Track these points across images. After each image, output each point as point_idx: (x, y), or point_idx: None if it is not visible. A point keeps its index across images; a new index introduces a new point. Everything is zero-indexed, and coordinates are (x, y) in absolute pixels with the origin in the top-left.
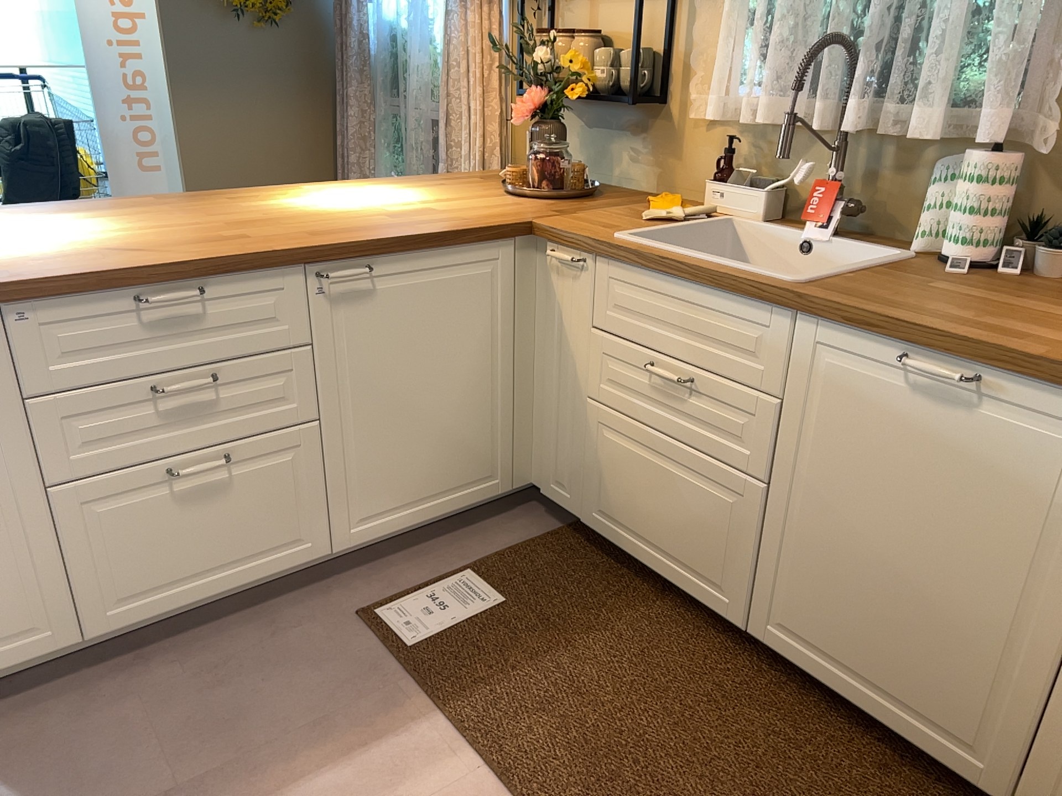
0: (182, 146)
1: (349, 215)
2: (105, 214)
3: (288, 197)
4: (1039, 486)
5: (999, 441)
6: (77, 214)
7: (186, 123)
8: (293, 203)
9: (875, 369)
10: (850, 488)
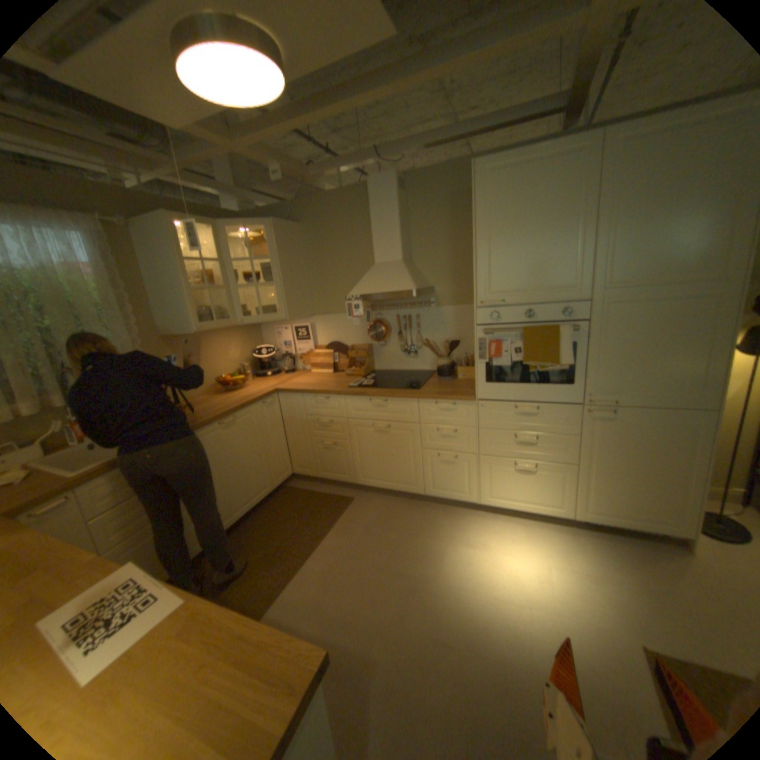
0: None
1: None
2: None
3: None
4: (250, 428)
5: (241, 426)
6: None
7: None
8: None
9: (213, 434)
10: (221, 466)
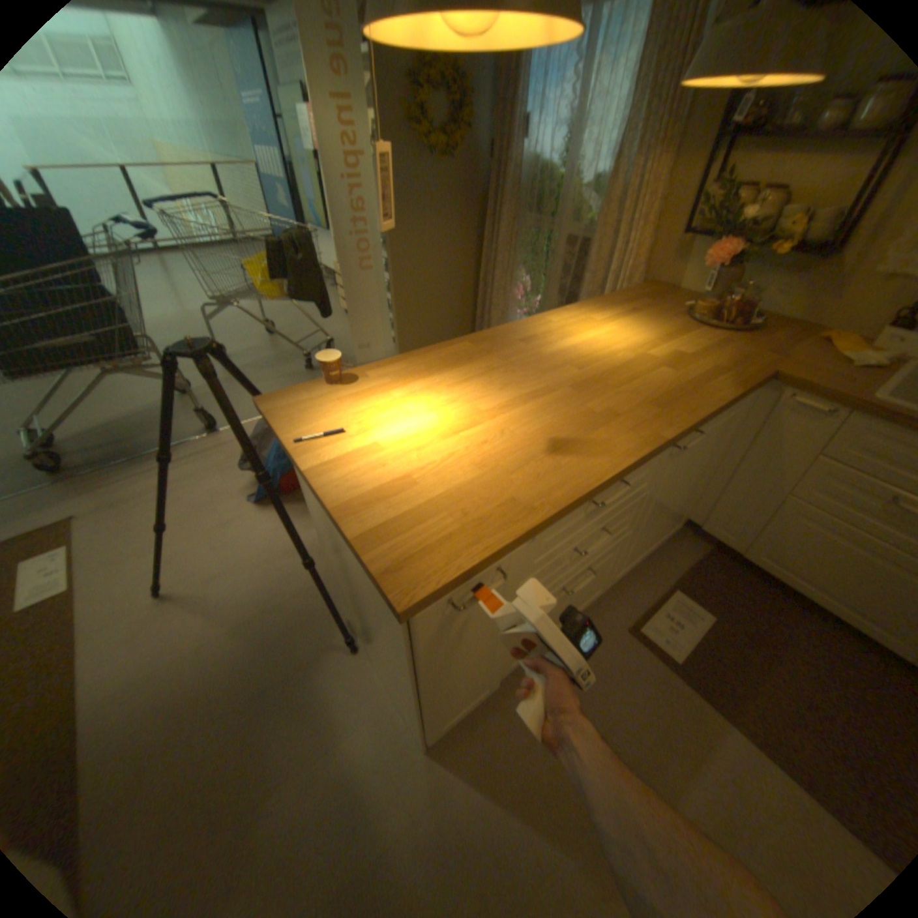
0: (389, 253)
1: (638, 366)
2: (462, 372)
3: (558, 336)
4: None
5: None
6: (442, 373)
7: (392, 237)
8: (575, 347)
9: None
10: None
